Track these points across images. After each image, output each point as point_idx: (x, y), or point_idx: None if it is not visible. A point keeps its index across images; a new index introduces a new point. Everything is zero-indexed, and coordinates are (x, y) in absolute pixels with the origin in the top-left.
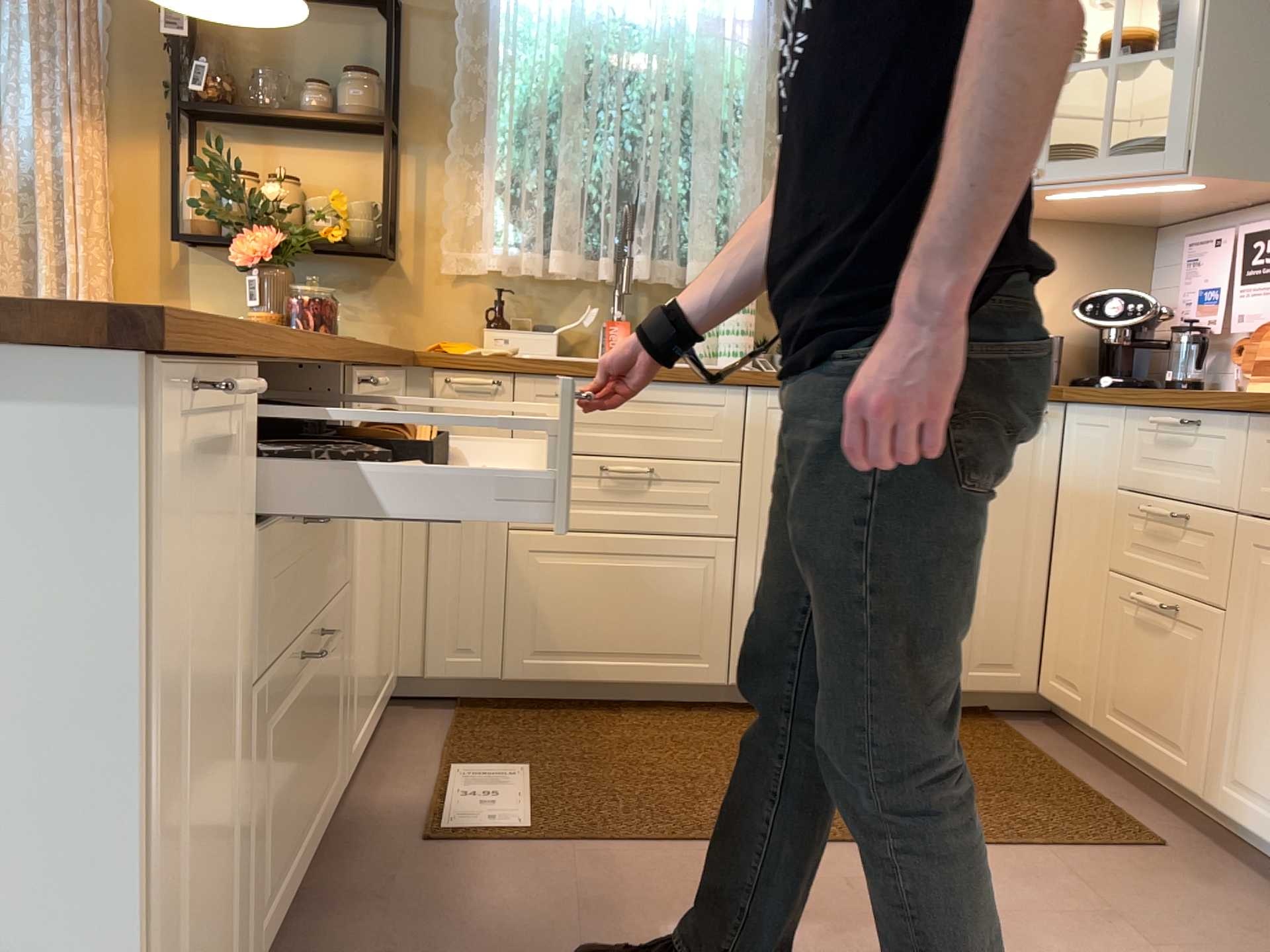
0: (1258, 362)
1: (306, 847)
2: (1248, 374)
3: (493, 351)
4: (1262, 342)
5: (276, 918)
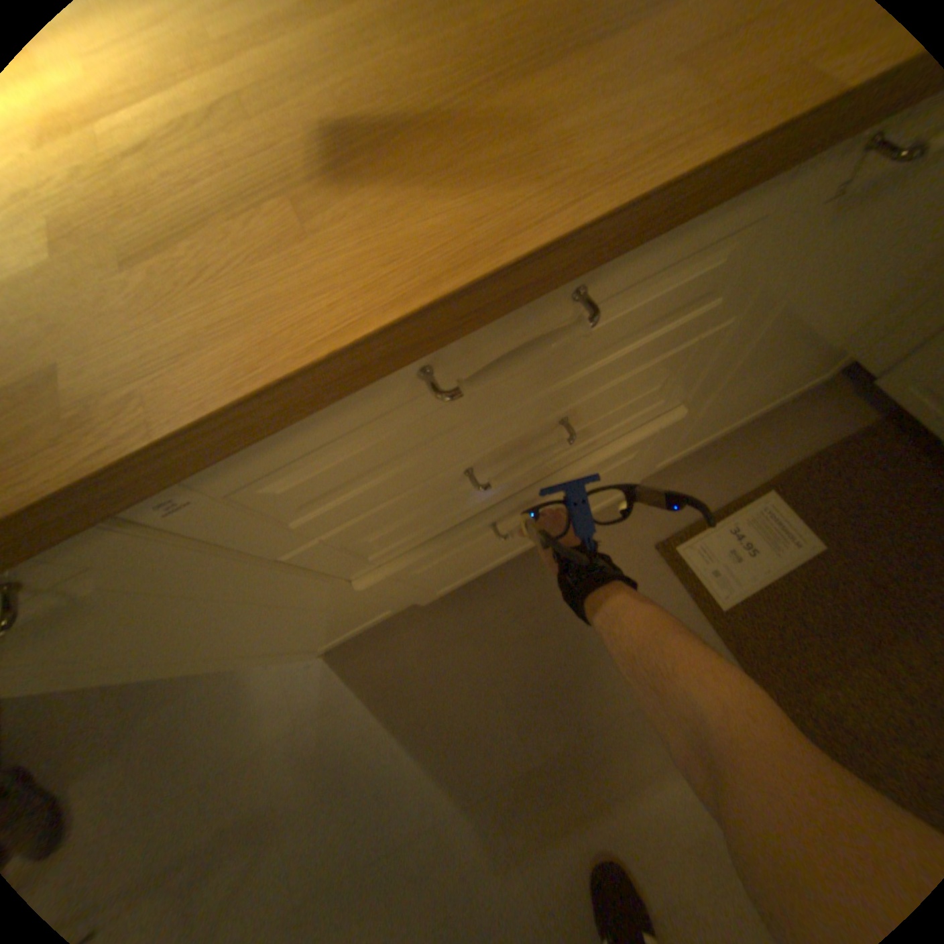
0: None
1: None
2: None
3: None
4: None
5: (488, 562)
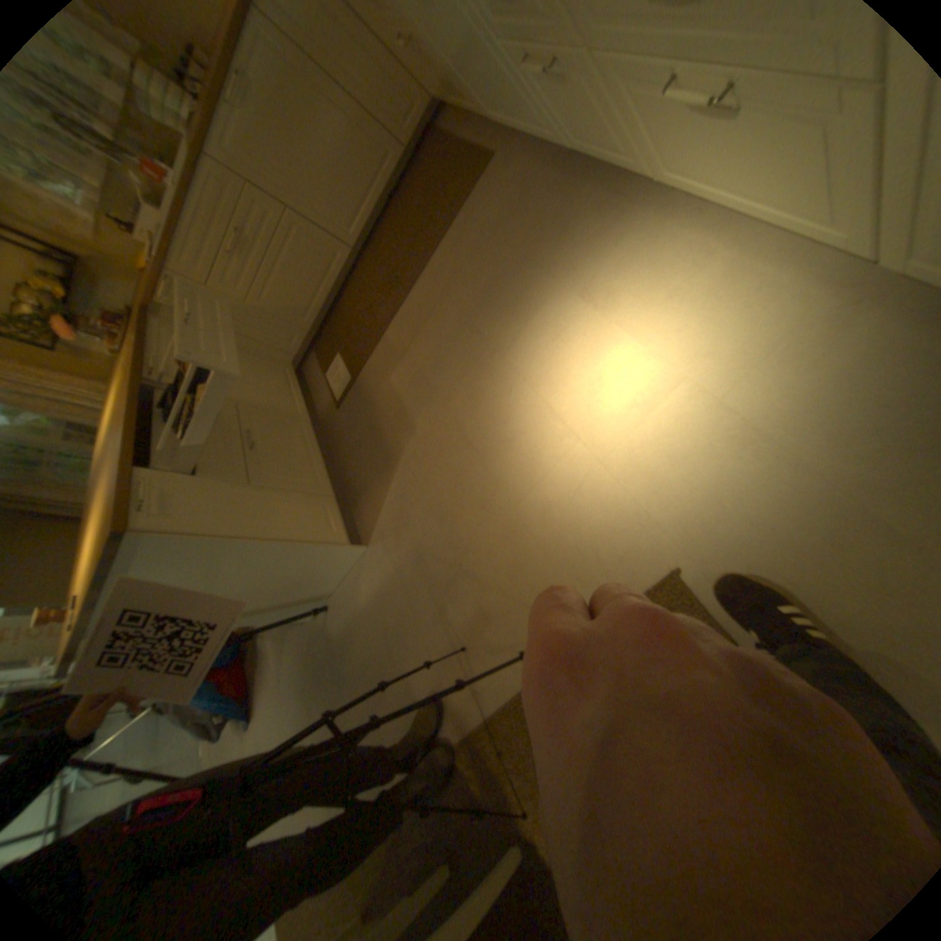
0: None
1: (317, 449)
2: None
3: (151, 241)
4: None
5: (327, 470)
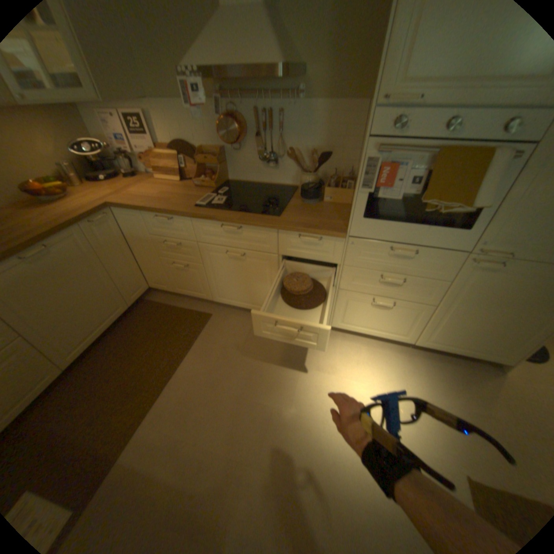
0: (151, 166)
1: None
2: (148, 170)
3: None
4: (148, 159)
5: None
